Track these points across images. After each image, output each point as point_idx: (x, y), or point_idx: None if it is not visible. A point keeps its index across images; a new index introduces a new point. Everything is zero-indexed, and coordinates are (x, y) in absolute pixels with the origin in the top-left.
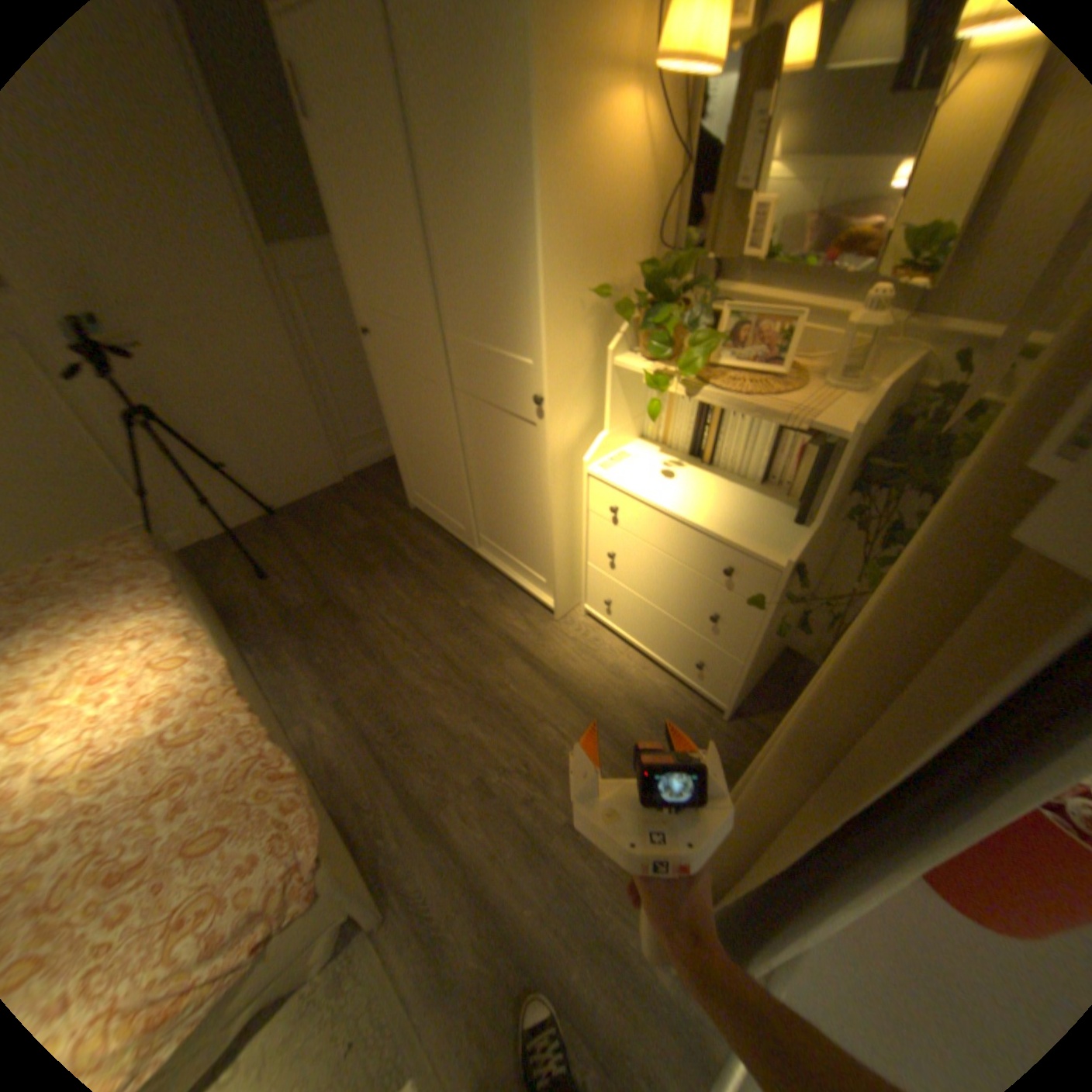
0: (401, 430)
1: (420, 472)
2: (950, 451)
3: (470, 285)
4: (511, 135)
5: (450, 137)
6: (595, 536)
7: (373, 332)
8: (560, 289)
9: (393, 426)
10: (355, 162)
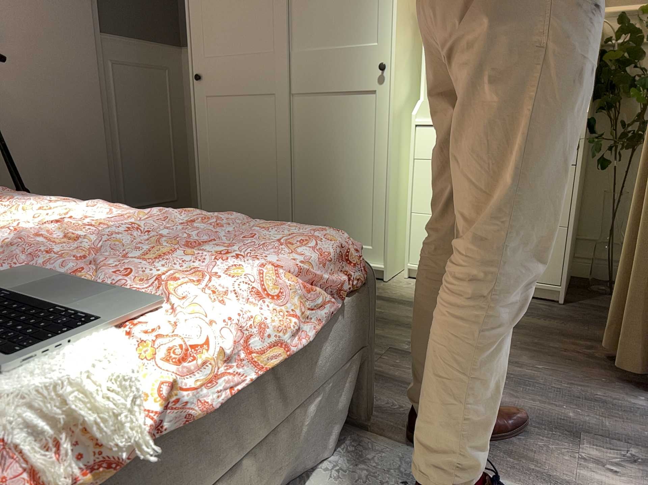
0: (215, 160)
1: (229, 197)
2: (636, 60)
3: (324, 9)
4: None
5: None
6: (420, 181)
7: (209, 75)
8: None
9: (206, 160)
10: None
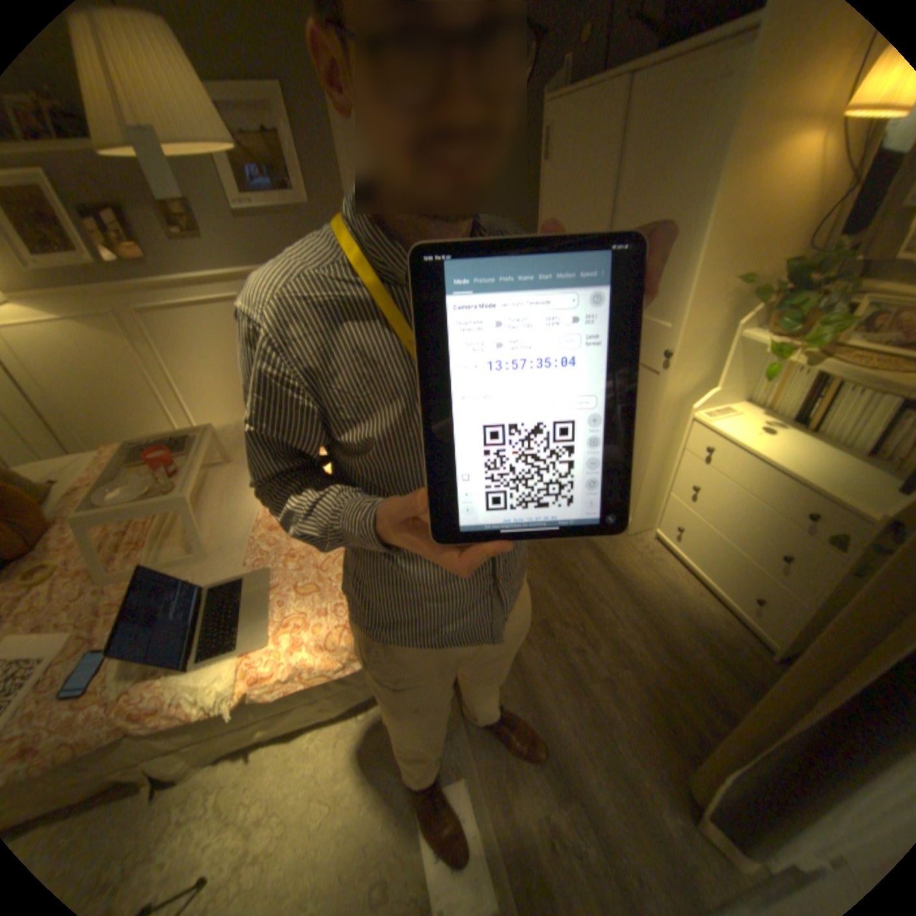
0: None
1: None
2: None
3: None
4: (703, 169)
5: (653, 171)
6: (684, 471)
7: None
8: (712, 274)
9: None
10: (574, 187)
